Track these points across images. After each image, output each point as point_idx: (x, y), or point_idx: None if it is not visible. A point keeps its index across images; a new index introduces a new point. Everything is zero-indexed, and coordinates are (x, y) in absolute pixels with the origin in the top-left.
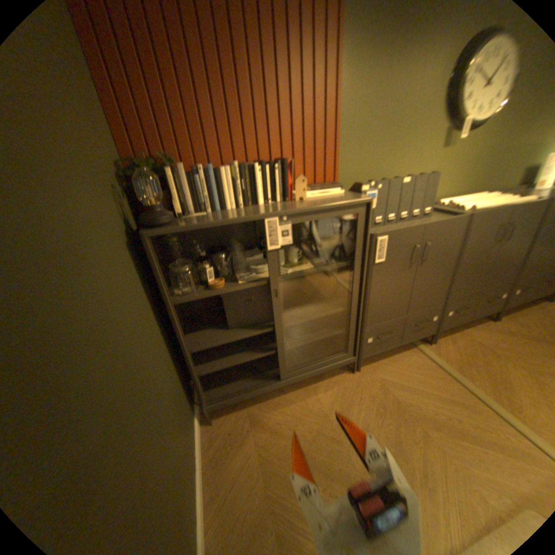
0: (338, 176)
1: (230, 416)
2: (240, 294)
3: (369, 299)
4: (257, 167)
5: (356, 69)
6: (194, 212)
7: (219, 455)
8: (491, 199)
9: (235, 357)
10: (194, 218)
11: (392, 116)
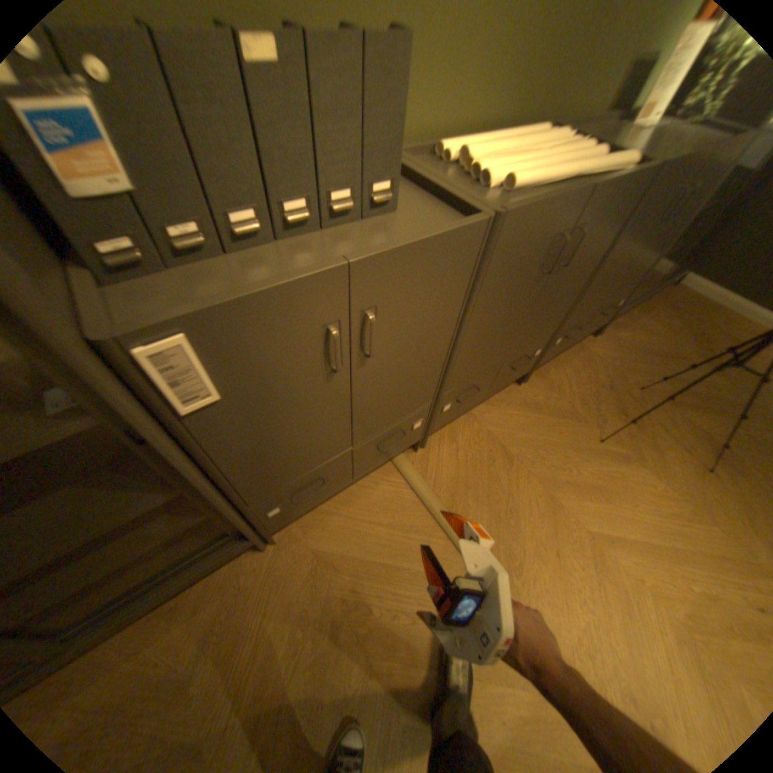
0: None
1: None
2: None
3: (224, 473)
4: None
5: None
6: None
7: None
8: (553, 151)
9: None
10: None
11: None
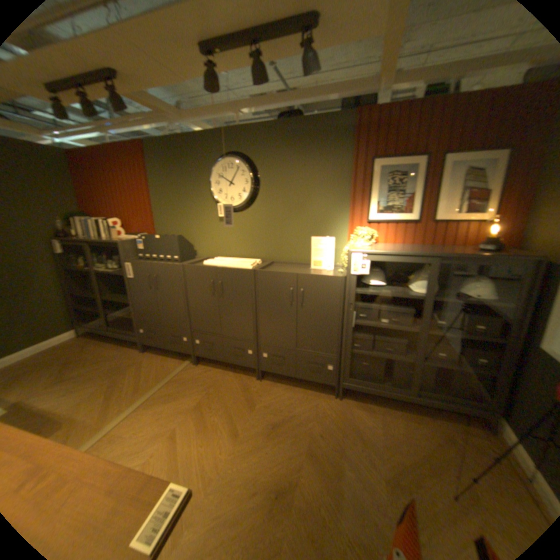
0: (155, 231)
1: (85, 339)
2: (88, 275)
3: (131, 300)
4: (98, 221)
5: (154, 179)
6: (79, 235)
7: (60, 347)
8: (231, 262)
9: (89, 308)
10: (76, 237)
11: (178, 201)
